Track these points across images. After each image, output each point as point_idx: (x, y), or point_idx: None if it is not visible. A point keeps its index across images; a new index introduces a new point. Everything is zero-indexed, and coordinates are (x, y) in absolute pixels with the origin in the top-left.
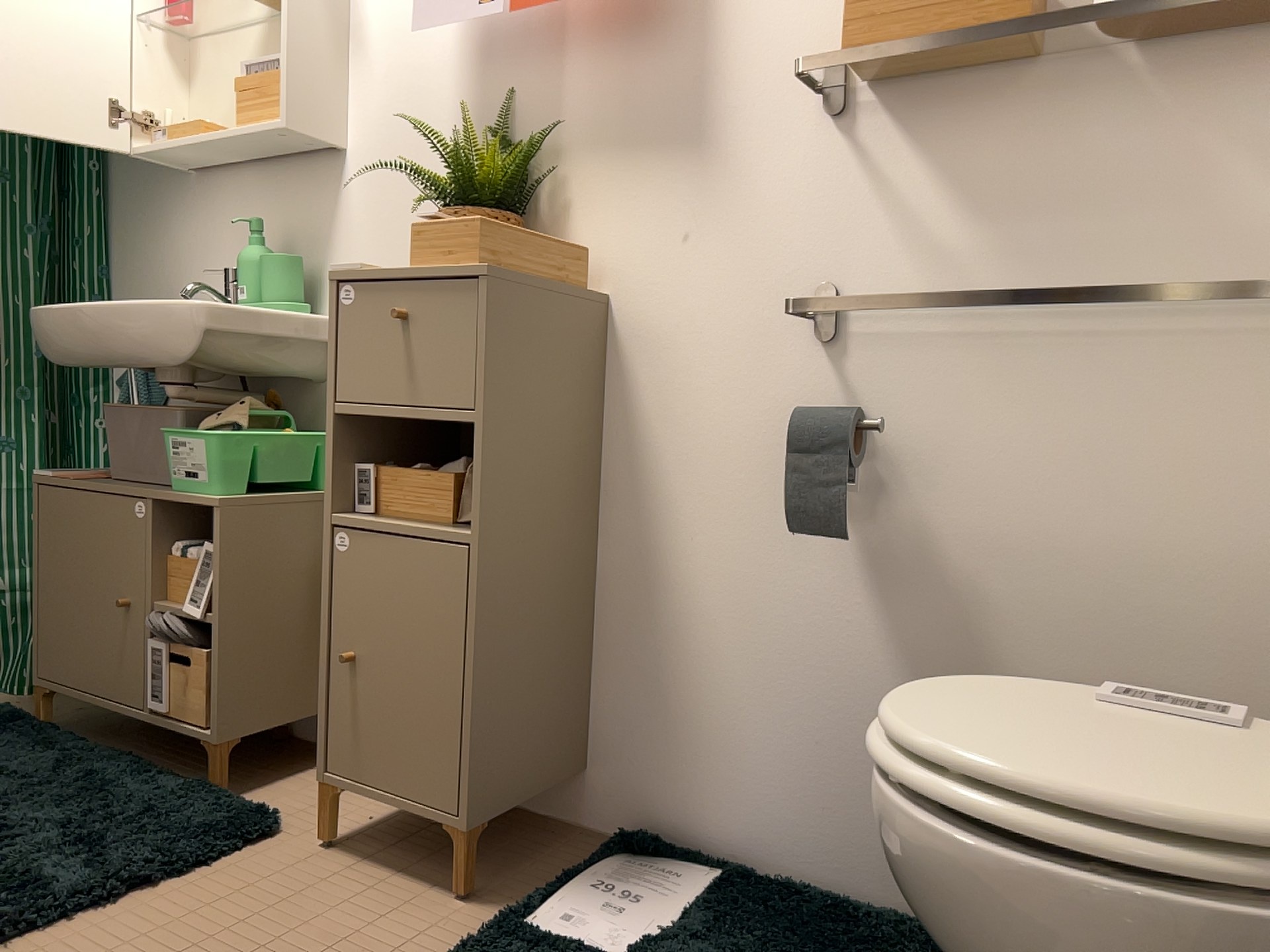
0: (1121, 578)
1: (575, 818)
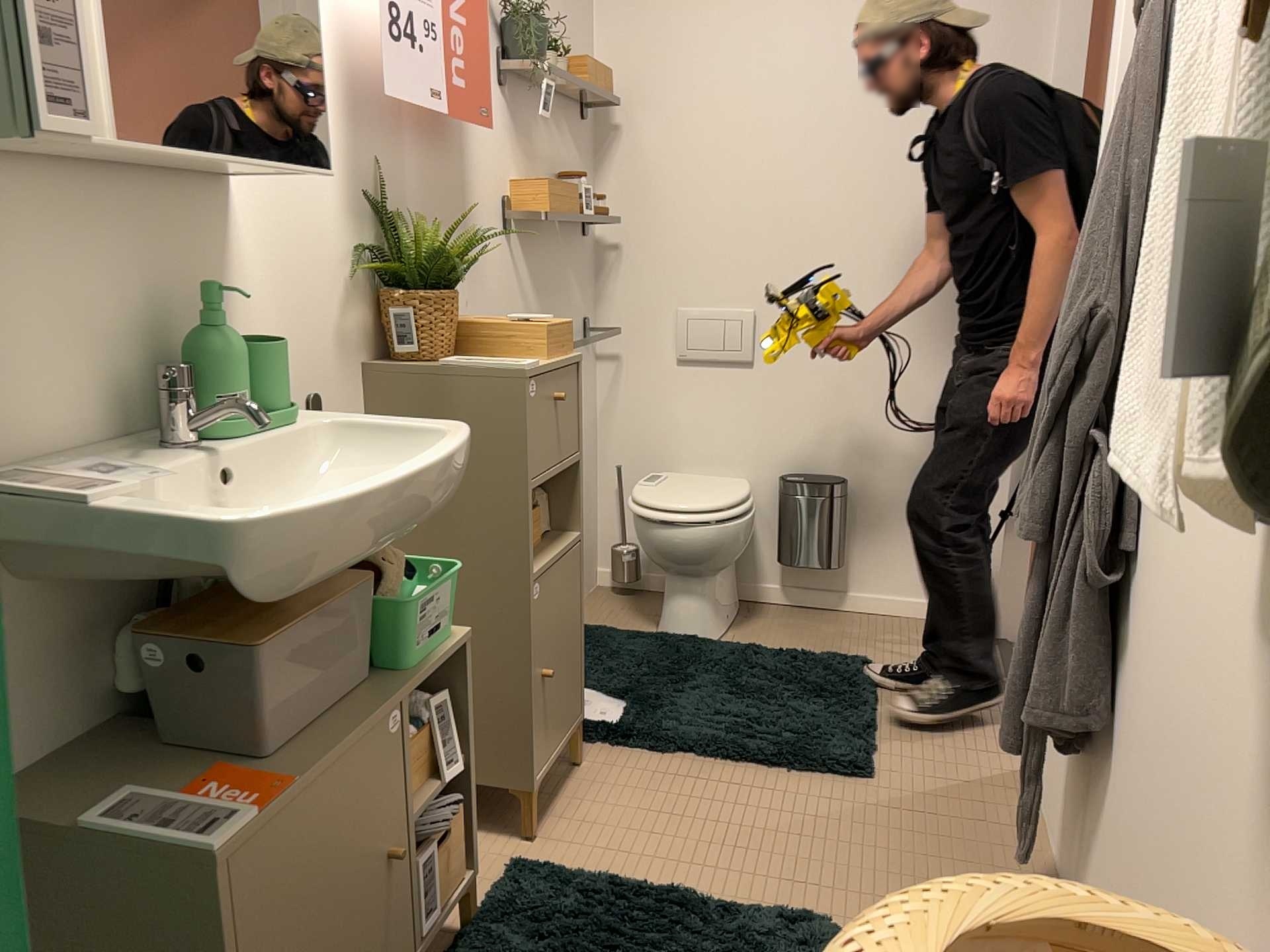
0: None
1: None
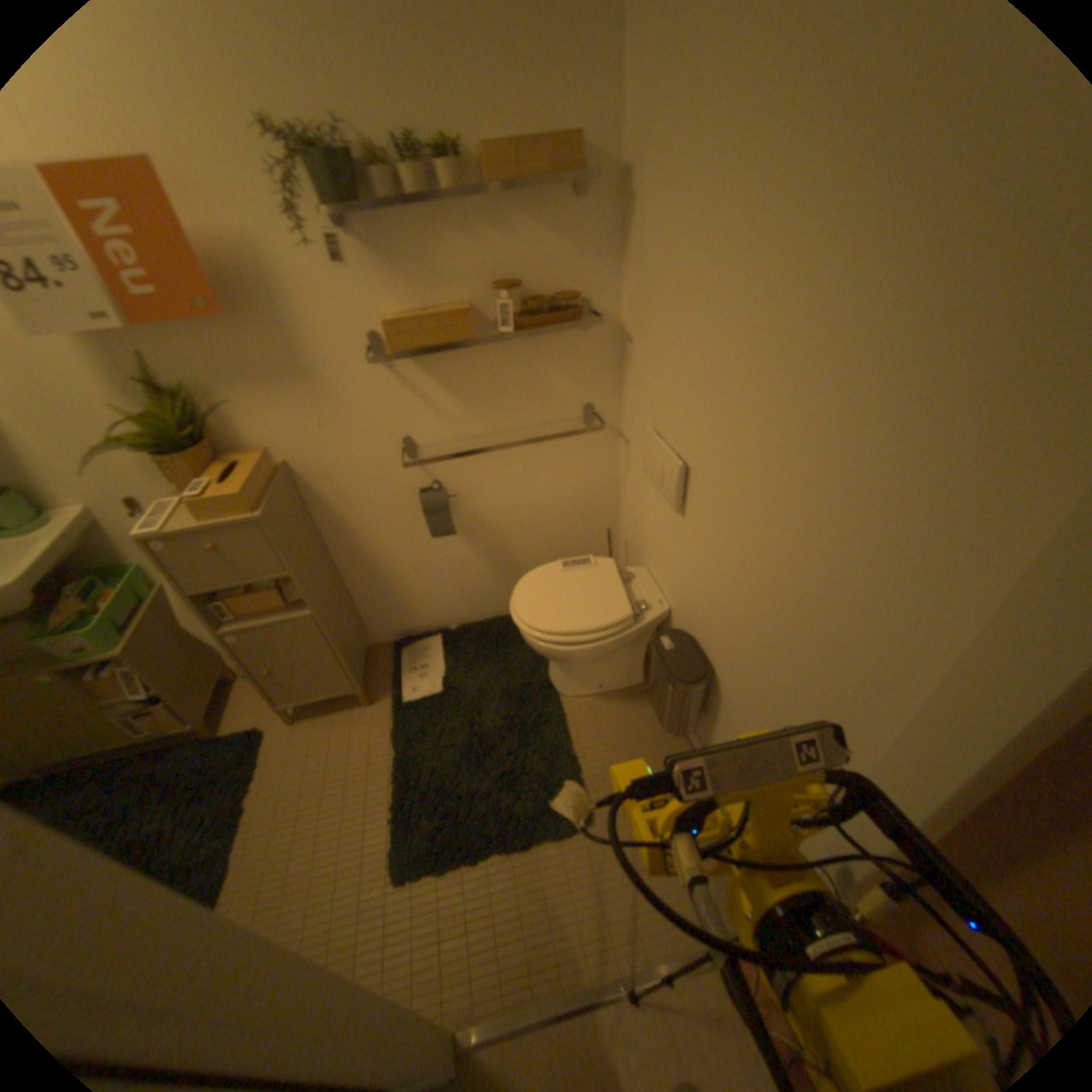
0: (542, 510)
1: (369, 648)
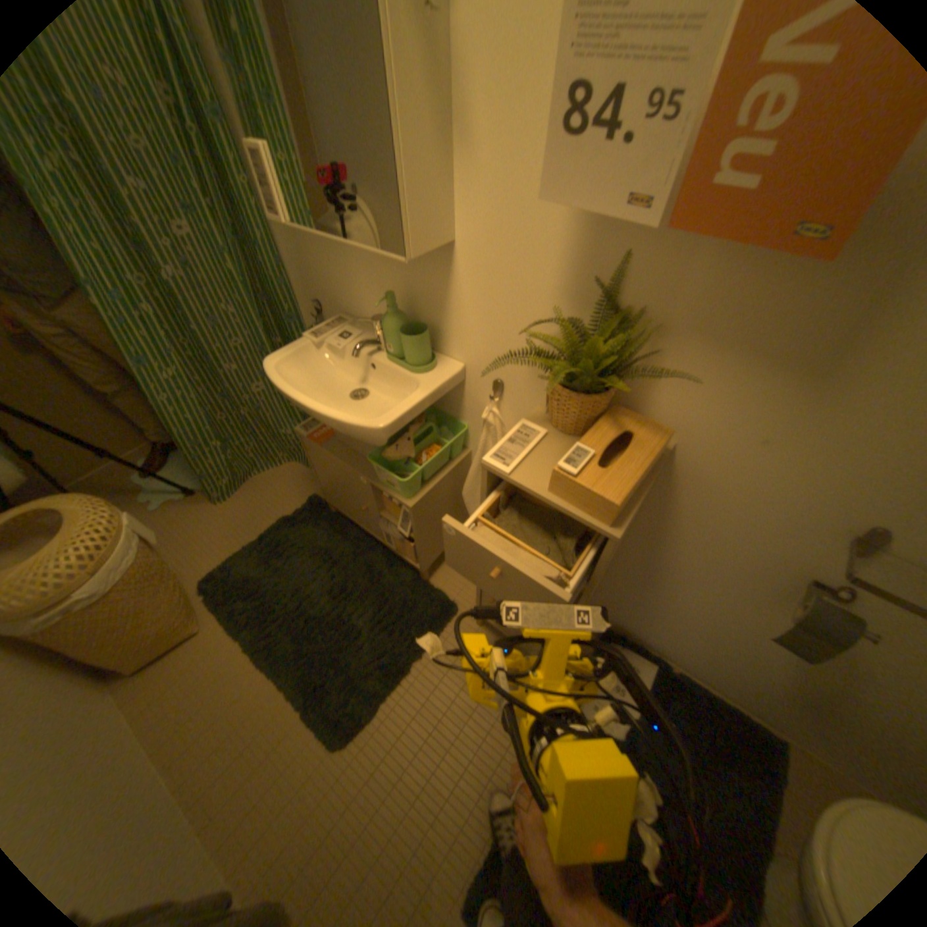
0: None
1: None
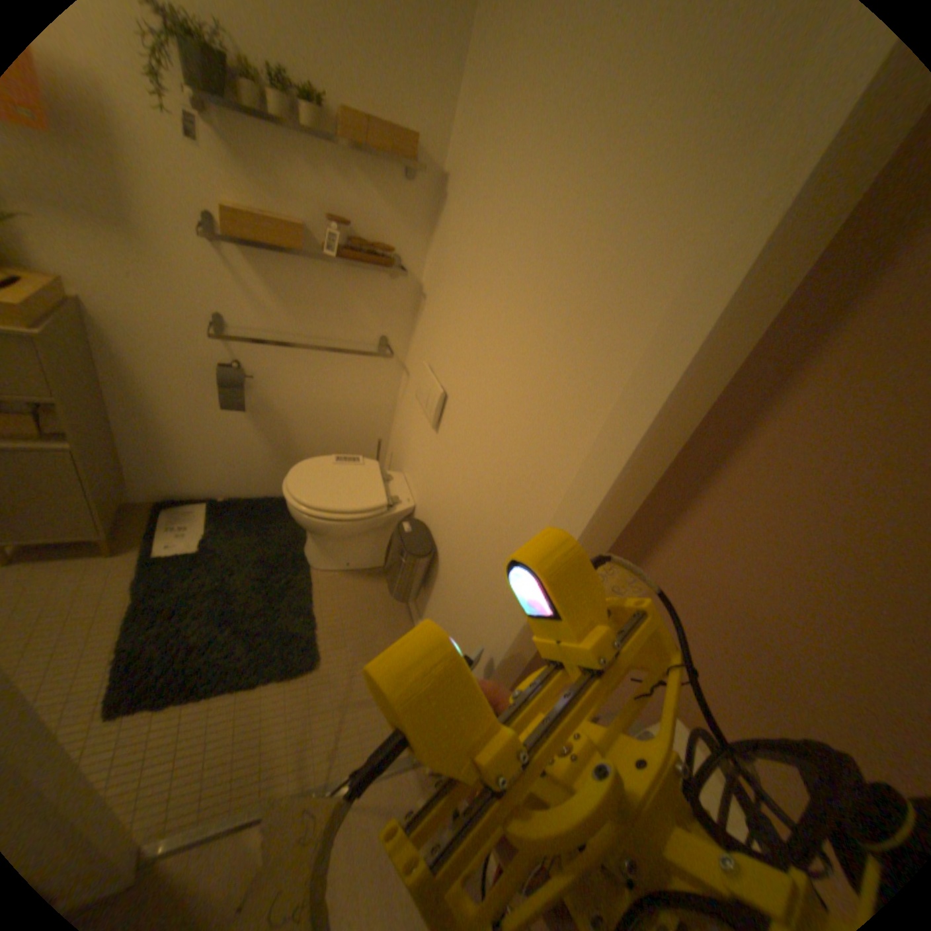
0: (330, 412)
1: (126, 505)
